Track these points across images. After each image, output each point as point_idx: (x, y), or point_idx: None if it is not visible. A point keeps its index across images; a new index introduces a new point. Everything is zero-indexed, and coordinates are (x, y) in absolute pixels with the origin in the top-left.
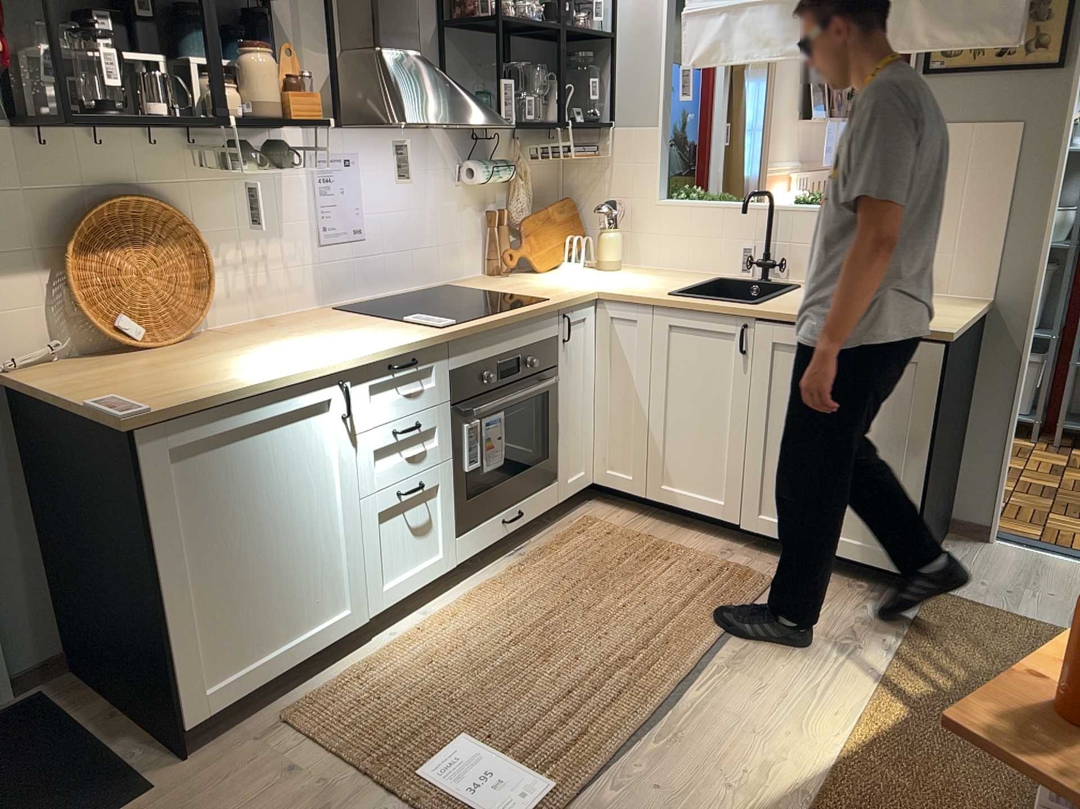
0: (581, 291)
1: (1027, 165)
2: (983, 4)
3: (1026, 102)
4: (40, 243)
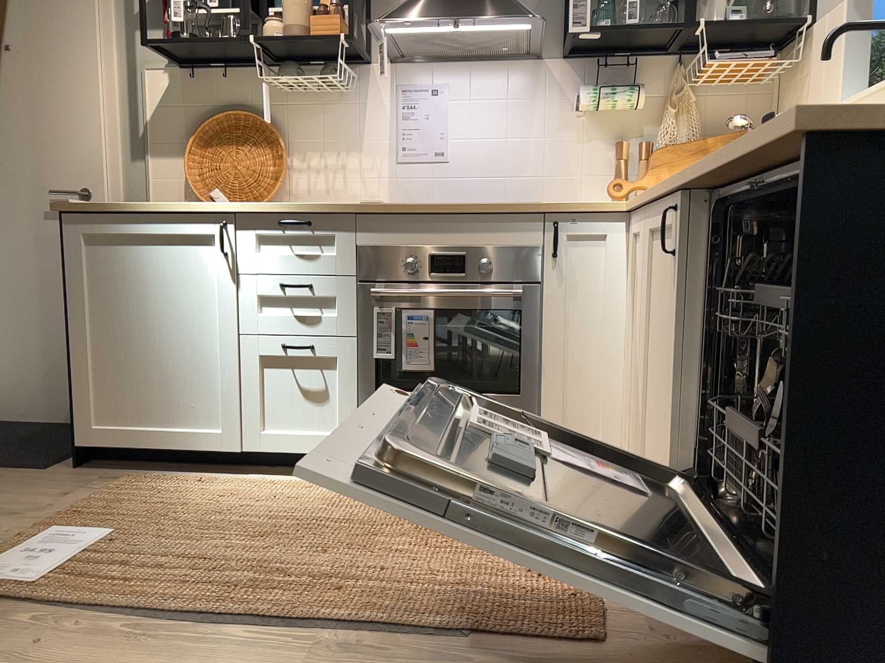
0: (608, 204)
1: None
2: None
3: None
4: (186, 138)
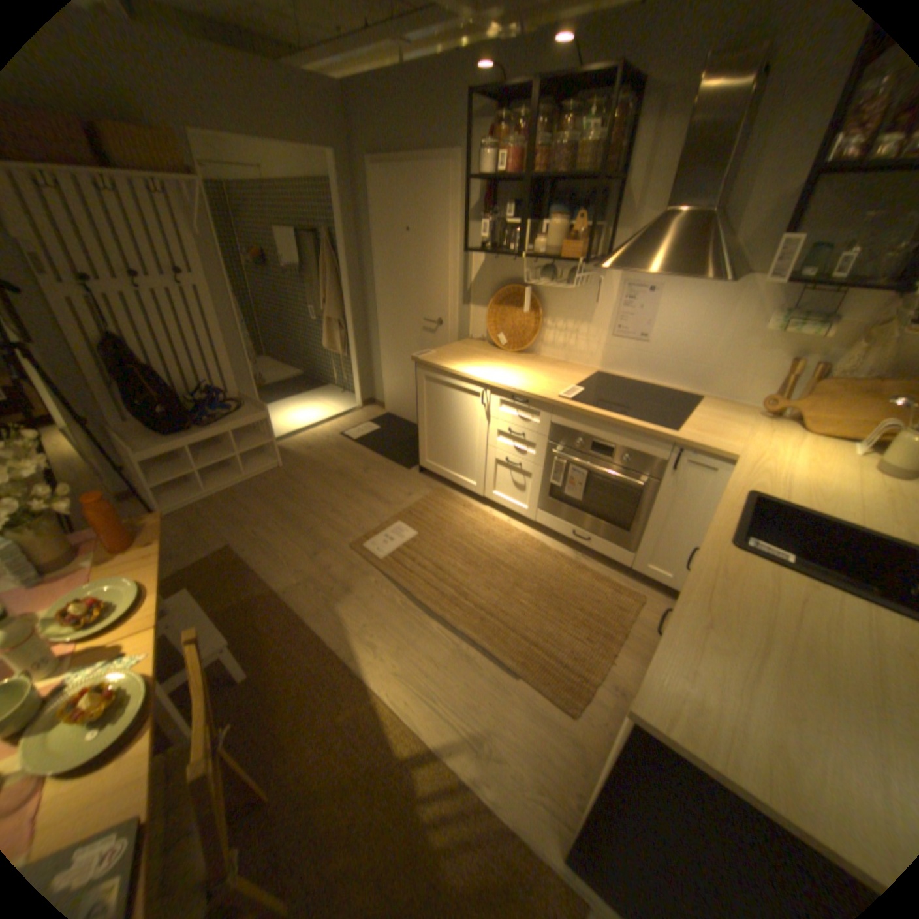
0: (728, 447)
1: None
2: None
3: None
4: (490, 296)
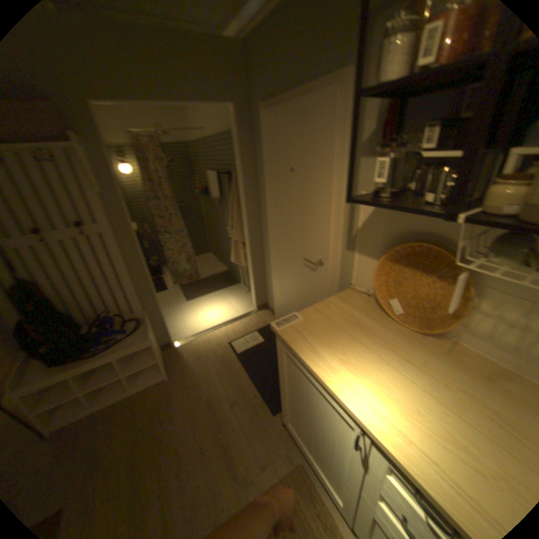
0: None
1: None
2: None
3: None
4: (383, 247)
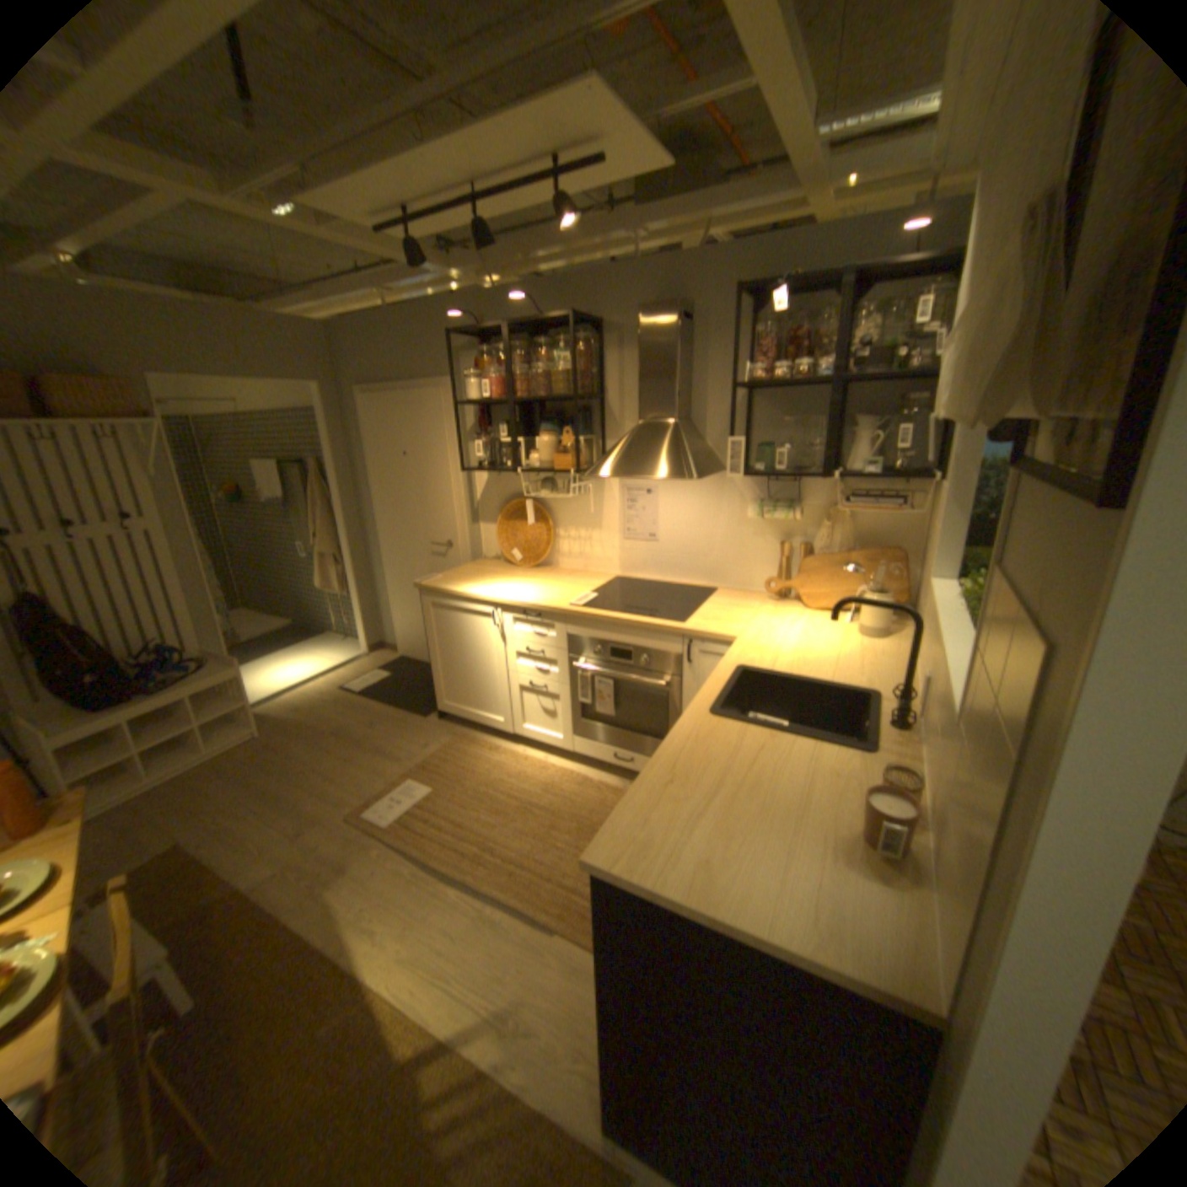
0: (729, 631)
1: (1032, 776)
2: (1010, 315)
3: (1071, 600)
4: (499, 512)
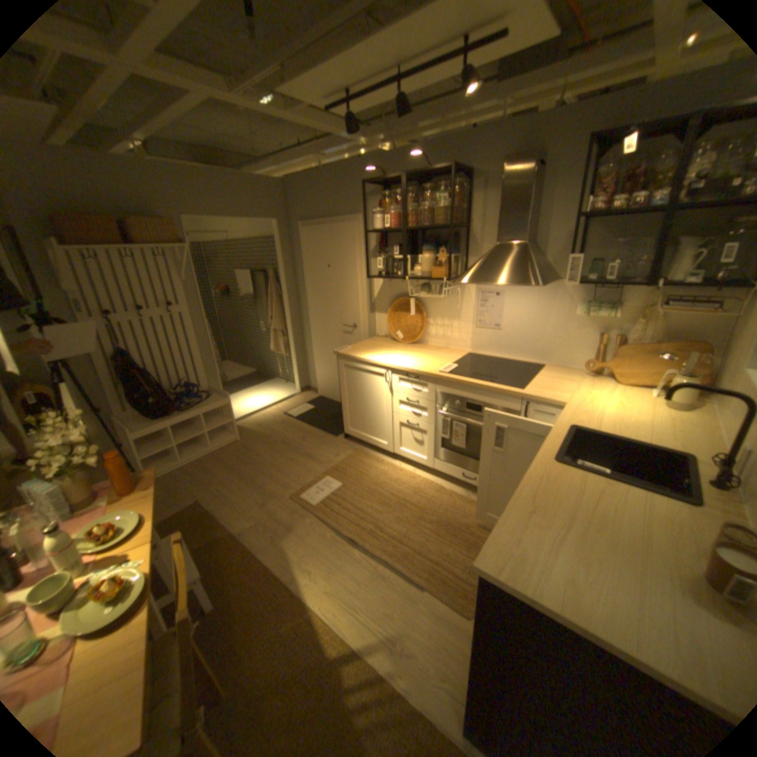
0: (559, 397)
1: None
2: None
3: None
4: (388, 306)
